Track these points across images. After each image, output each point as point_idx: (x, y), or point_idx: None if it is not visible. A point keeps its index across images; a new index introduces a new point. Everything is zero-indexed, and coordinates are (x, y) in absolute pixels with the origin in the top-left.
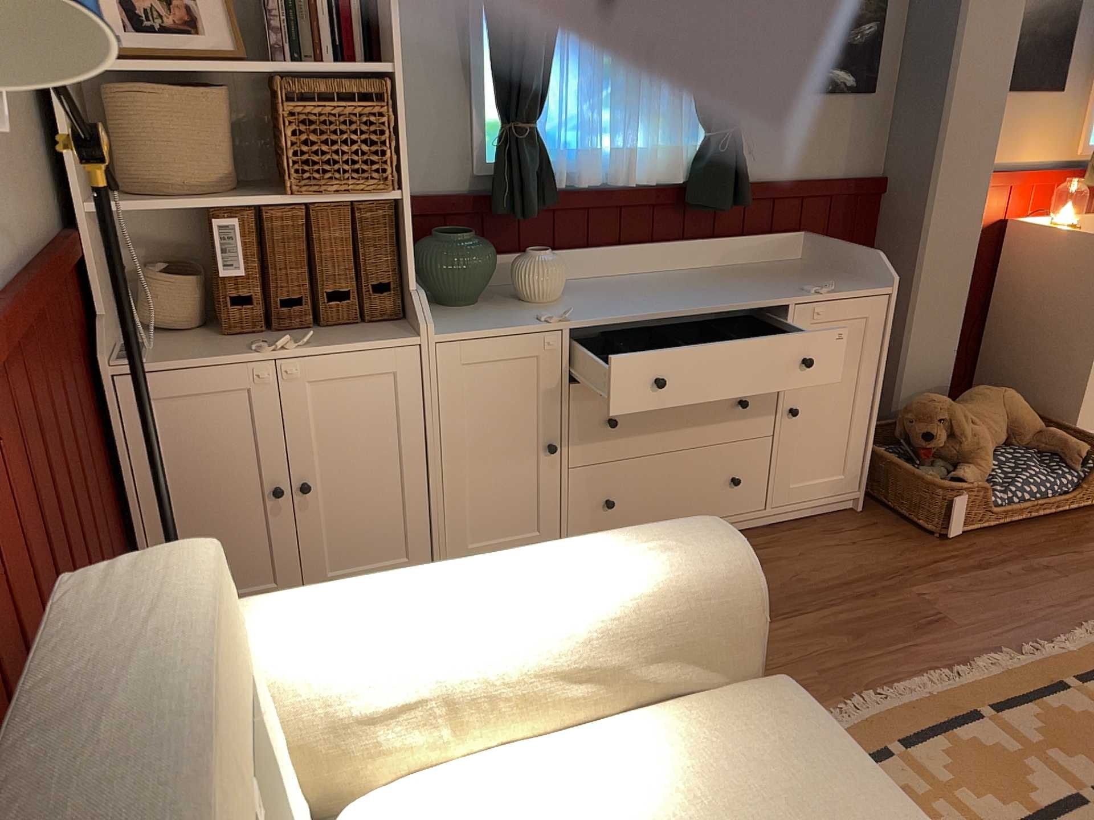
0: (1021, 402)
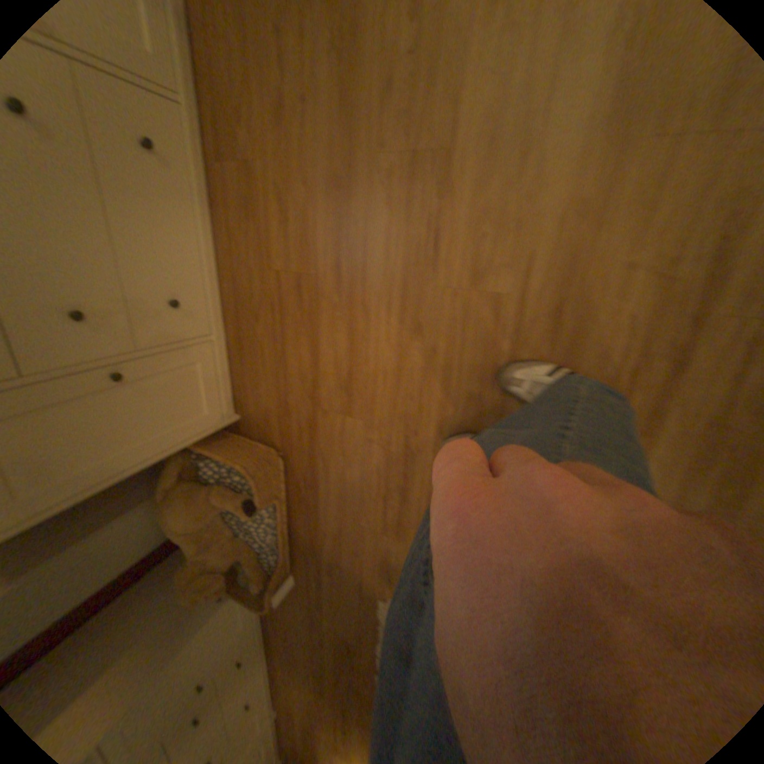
0: (175, 518)
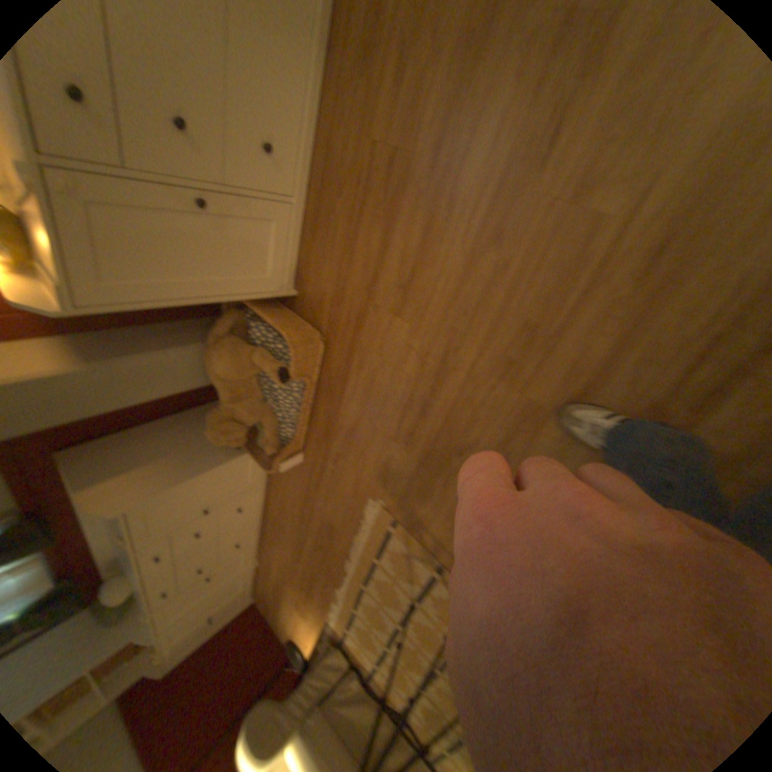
0: (218, 362)
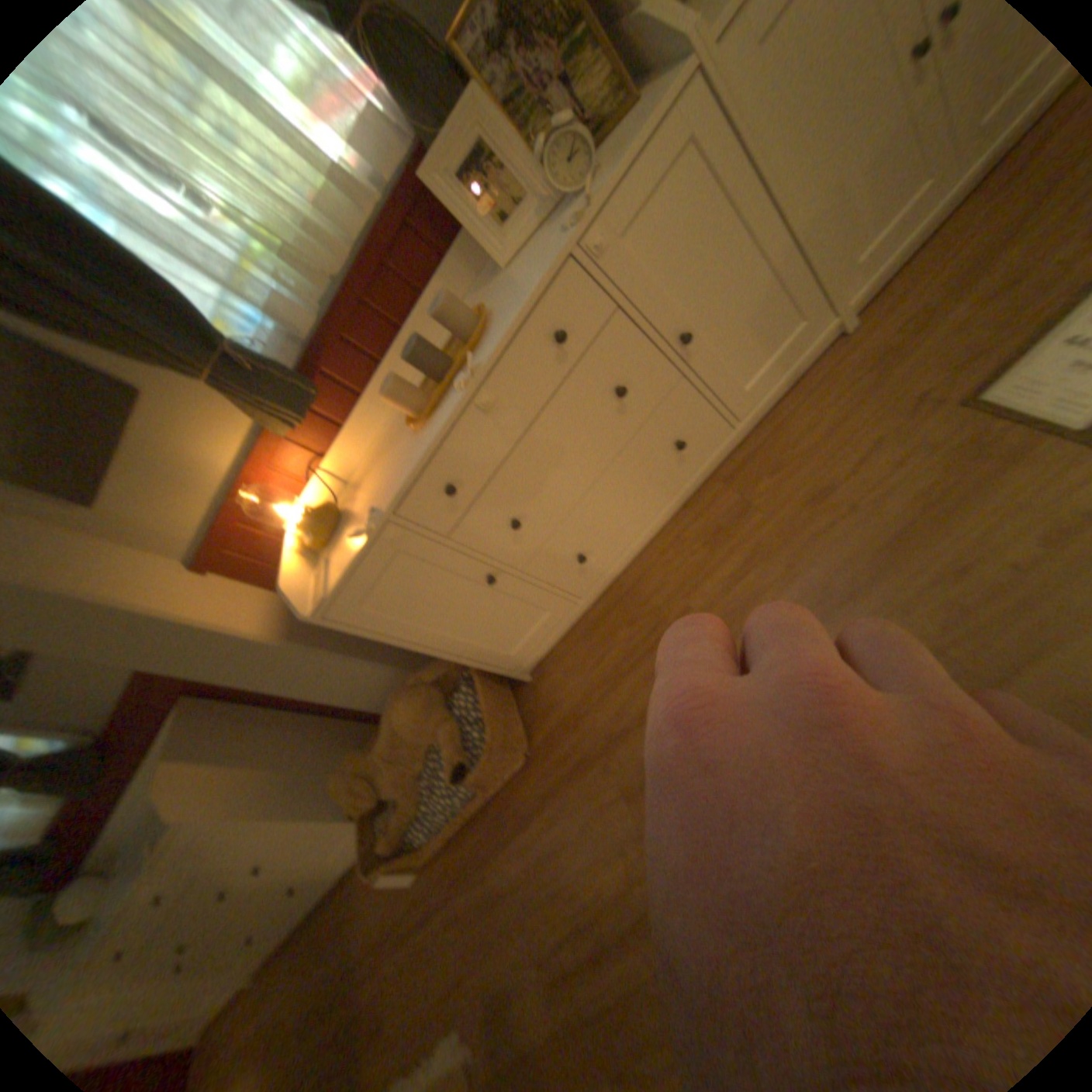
0: (402, 712)
